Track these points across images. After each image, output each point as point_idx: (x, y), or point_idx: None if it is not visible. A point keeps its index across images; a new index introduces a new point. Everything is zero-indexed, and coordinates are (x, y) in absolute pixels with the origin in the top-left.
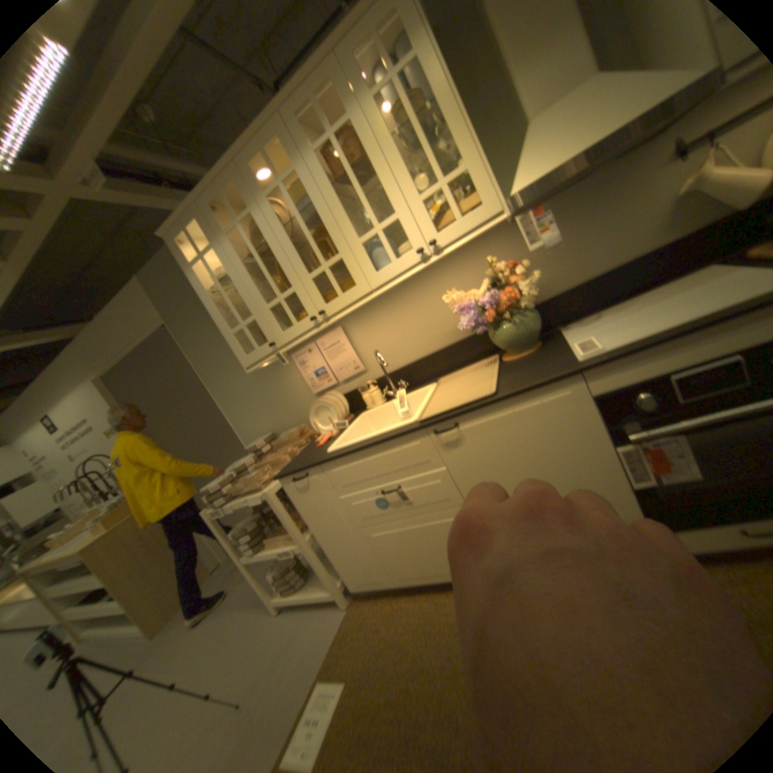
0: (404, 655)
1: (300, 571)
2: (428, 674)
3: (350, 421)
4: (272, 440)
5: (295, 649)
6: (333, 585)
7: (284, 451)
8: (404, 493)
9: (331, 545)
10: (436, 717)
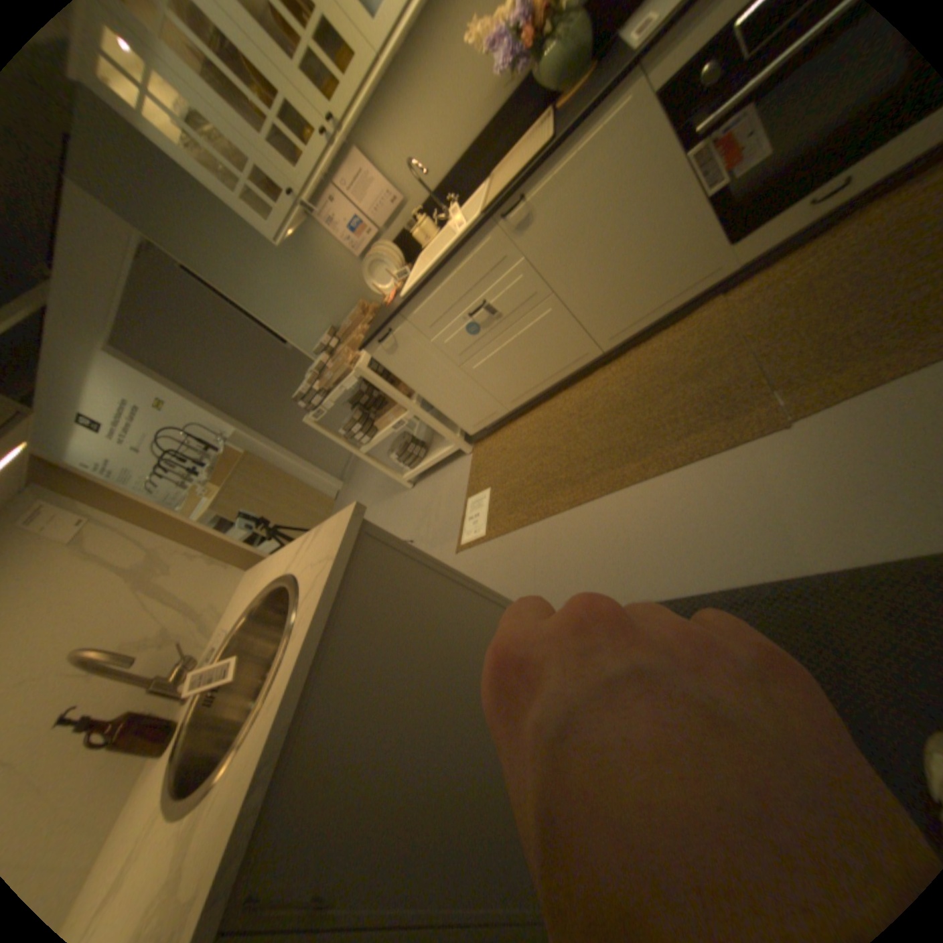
0: (534, 449)
1: (420, 445)
2: (556, 448)
3: (411, 268)
4: (337, 334)
5: (442, 495)
6: (455, 436)
7: (355, 334)
8: (492, 307)
9: (440, 398)
10: (569, 464)
